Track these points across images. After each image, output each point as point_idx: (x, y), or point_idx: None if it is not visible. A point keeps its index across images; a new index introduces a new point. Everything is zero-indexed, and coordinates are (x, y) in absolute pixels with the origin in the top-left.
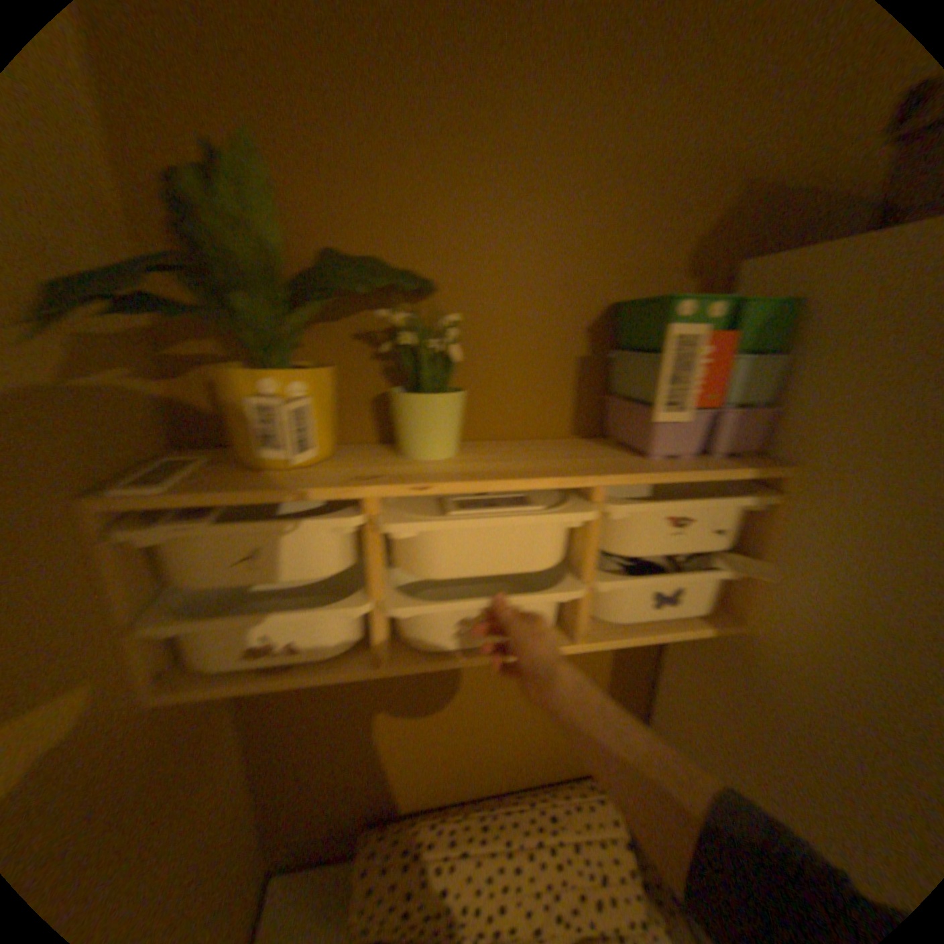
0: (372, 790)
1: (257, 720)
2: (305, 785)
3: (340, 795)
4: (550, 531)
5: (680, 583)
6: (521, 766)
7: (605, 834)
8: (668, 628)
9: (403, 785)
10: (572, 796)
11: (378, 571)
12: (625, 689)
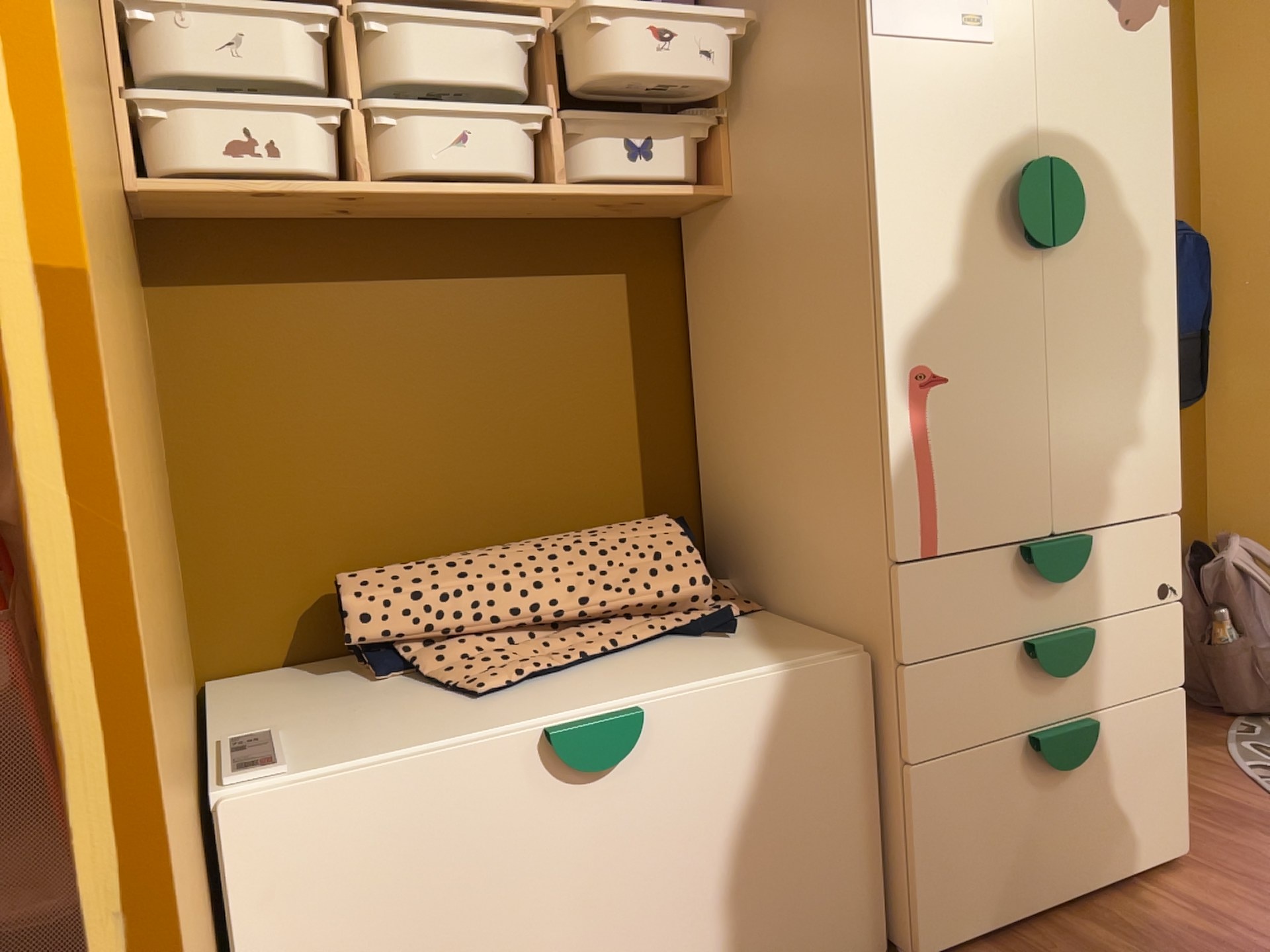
0: (347, 538)
1: (188, 402)
2: (253, 521)
3: (302, 544)
4: (510, 57)
5: (644, 122)
6: (547, 509)
7: (657, 531)
8: (647, 180)
9: (390, 532)
10: (616, 523)
11: (354, 72)
12: (658, 389)
